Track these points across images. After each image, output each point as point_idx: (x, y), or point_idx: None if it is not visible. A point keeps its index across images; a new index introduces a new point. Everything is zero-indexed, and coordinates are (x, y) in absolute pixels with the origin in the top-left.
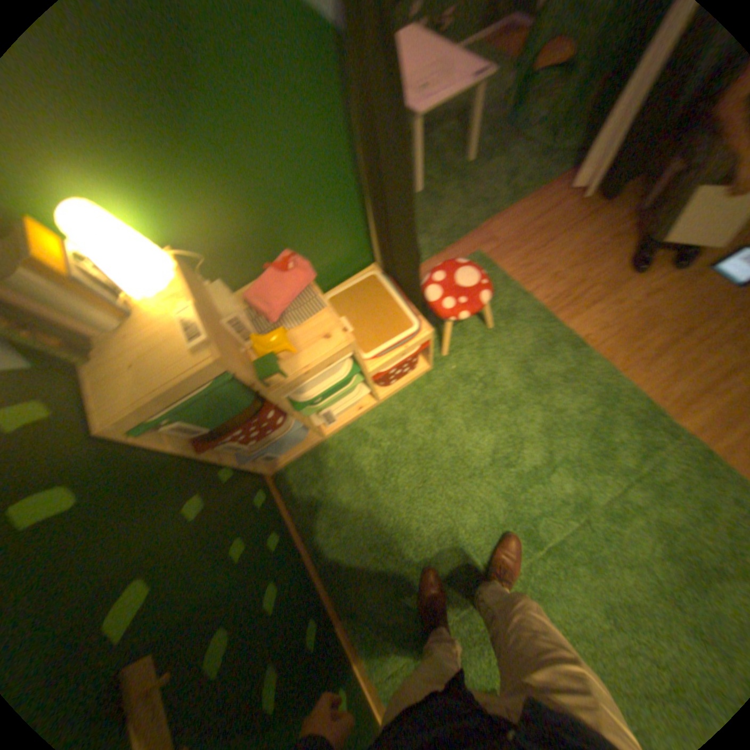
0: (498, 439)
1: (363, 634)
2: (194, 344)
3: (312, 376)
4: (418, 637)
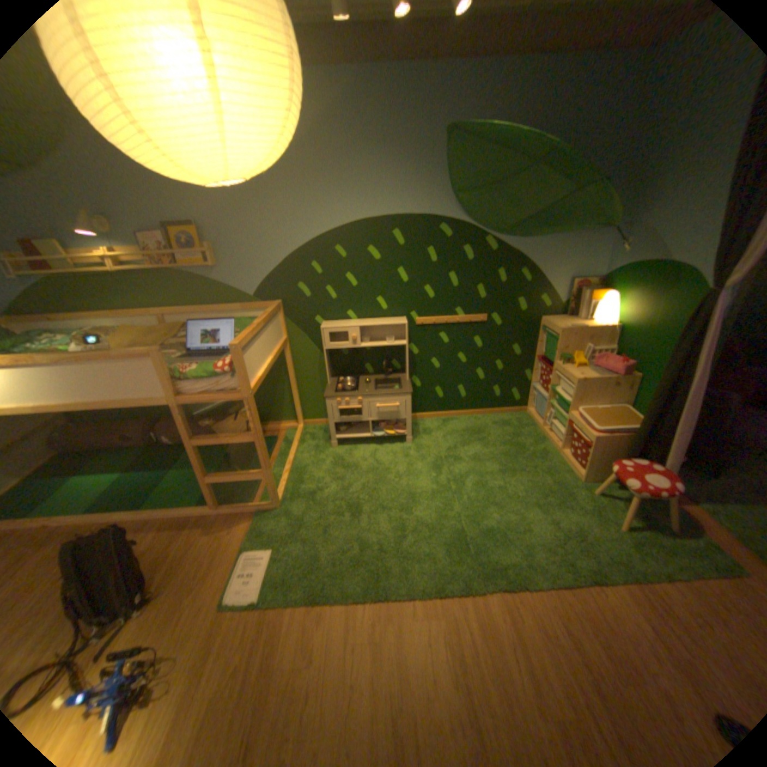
0: (517, 491)
1: (447, 421)
2: (567, 326)
3: (564, 380)
4: (438, 433)
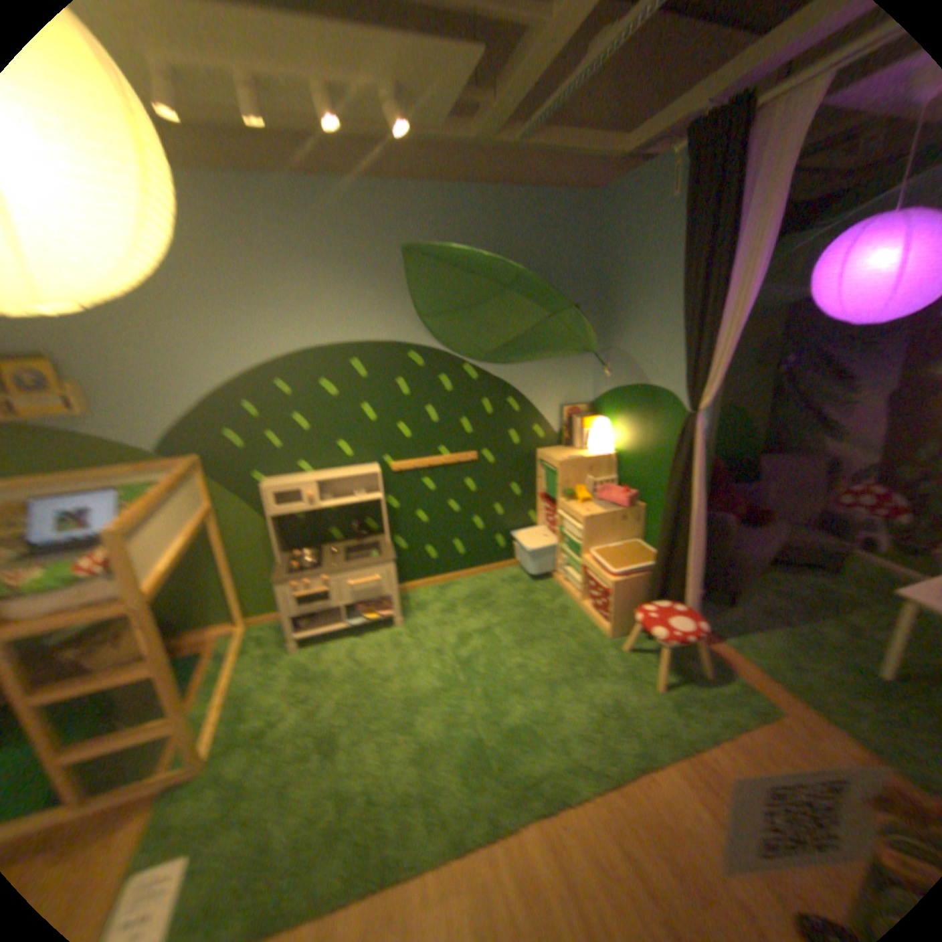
0: (539, 666)
1: (445, 587)
2: (563, 458)
3: (569, 519)
4: (435, 605)
